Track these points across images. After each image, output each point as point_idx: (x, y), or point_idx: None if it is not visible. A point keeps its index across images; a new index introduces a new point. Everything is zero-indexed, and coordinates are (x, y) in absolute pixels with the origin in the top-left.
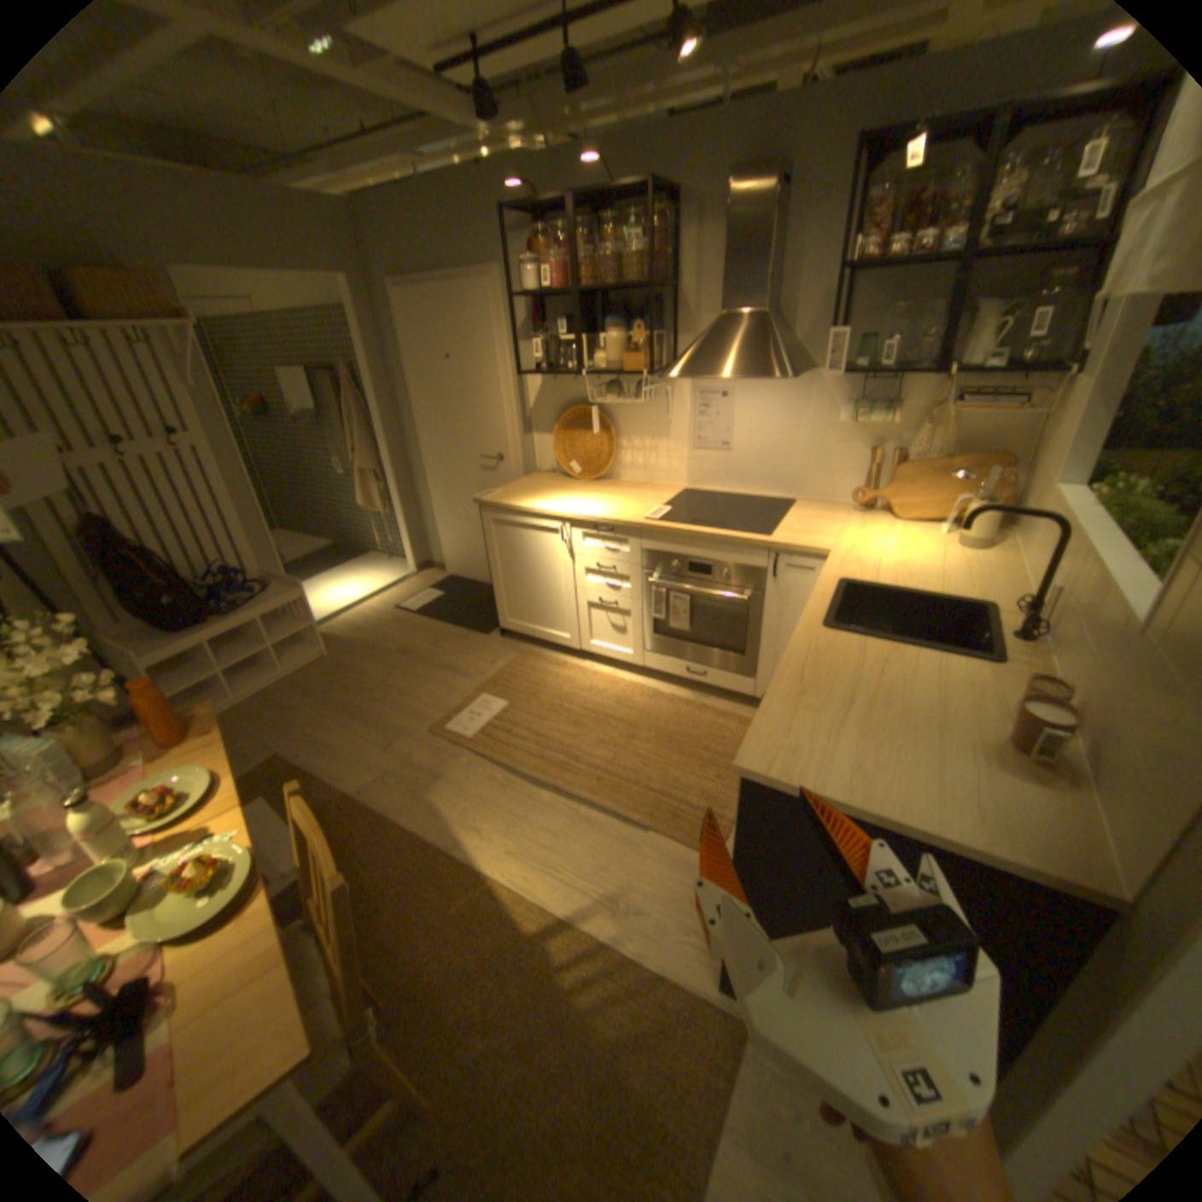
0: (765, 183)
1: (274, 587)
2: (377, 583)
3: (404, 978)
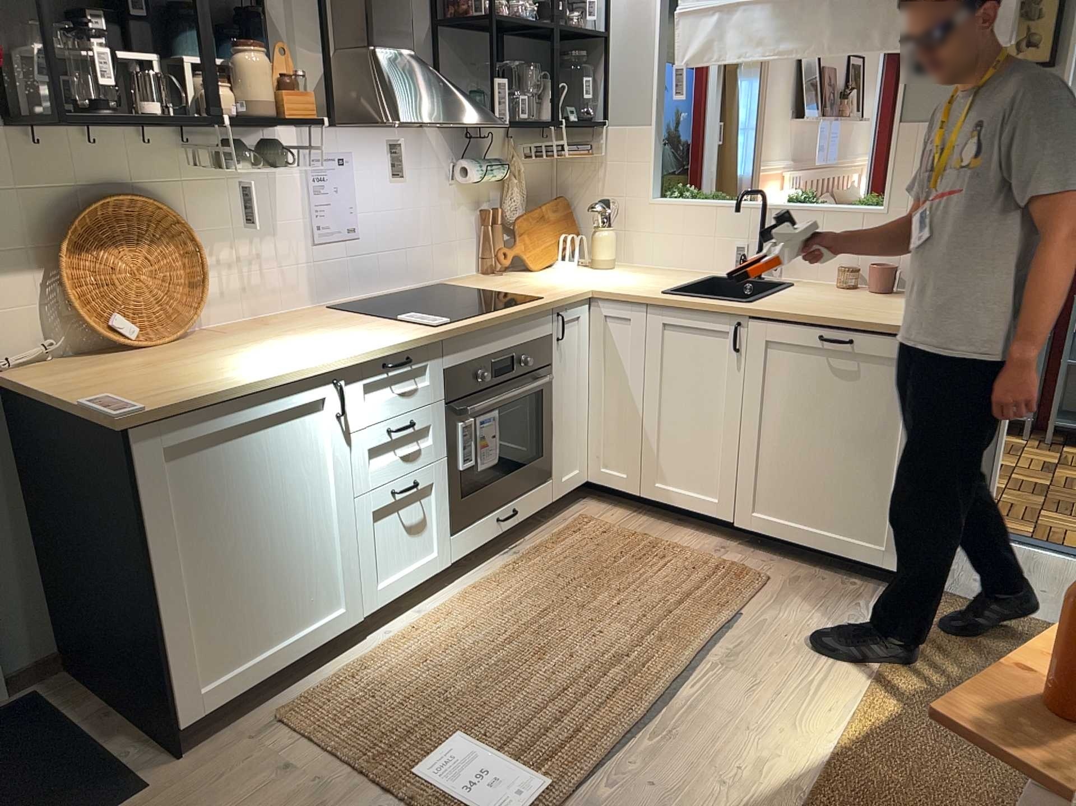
0: None
1: None
2: None
3: None
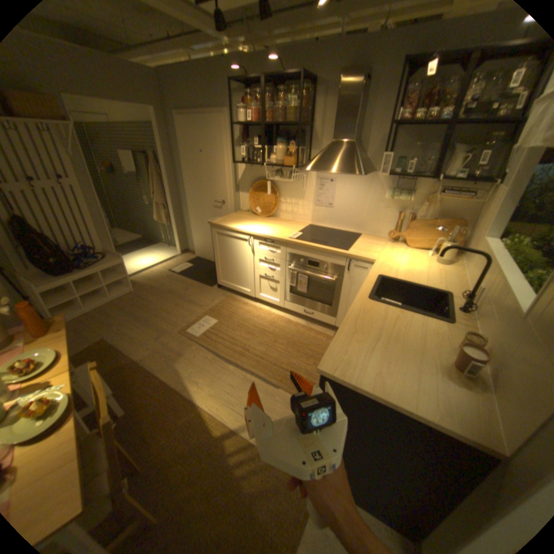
0: (358, 78)
1: (108, 257)
2: (161, 258)
3: (152, 456)
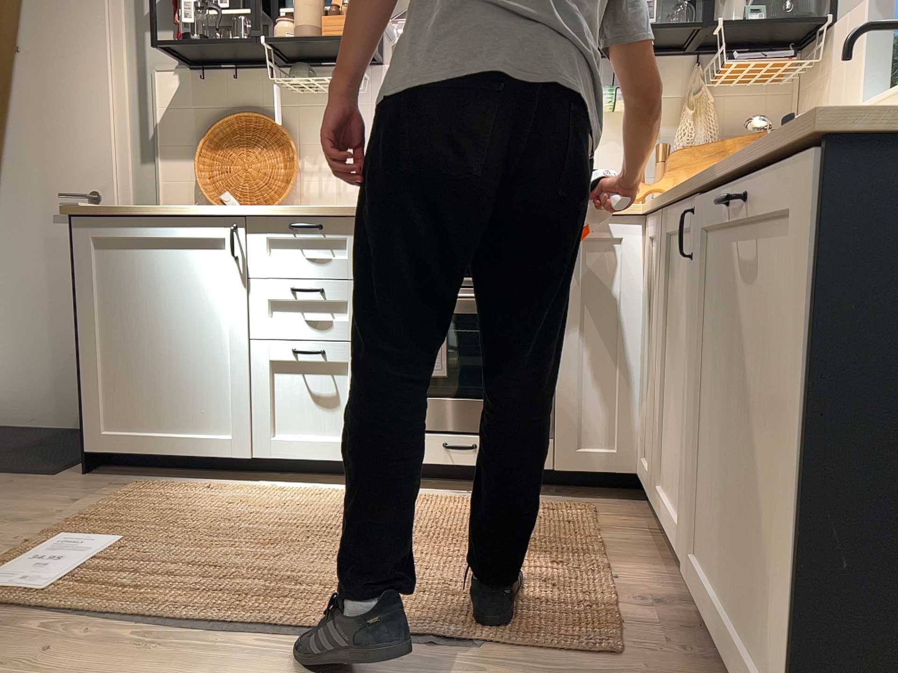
0: None
1: None
2: None
3: None
